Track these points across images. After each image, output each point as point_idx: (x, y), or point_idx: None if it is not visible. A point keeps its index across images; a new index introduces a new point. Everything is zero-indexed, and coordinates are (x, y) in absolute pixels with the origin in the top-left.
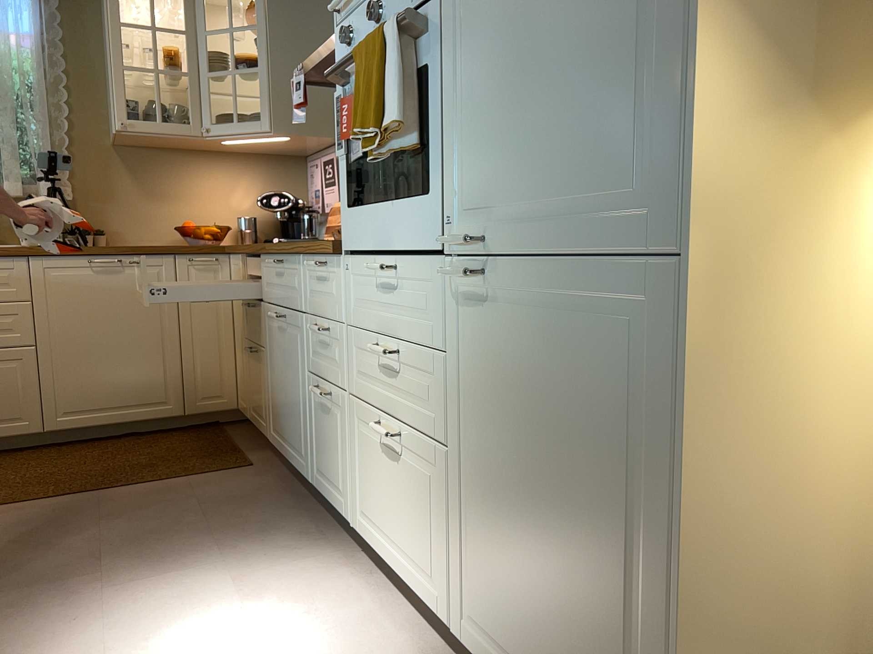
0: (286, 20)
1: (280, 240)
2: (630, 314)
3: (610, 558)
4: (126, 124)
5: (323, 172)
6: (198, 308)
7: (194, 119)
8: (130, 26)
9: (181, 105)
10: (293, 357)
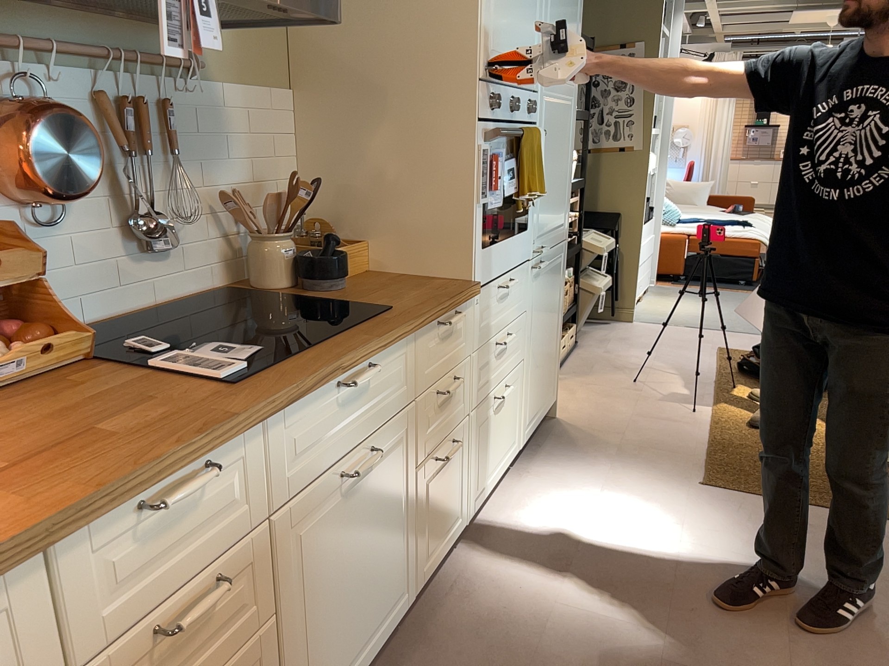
0: None
1: None
2: (560, 258)
3: (554, 333)
4: None
5: None
6: None
7: None
8: None
9: None
10: (387, 488)
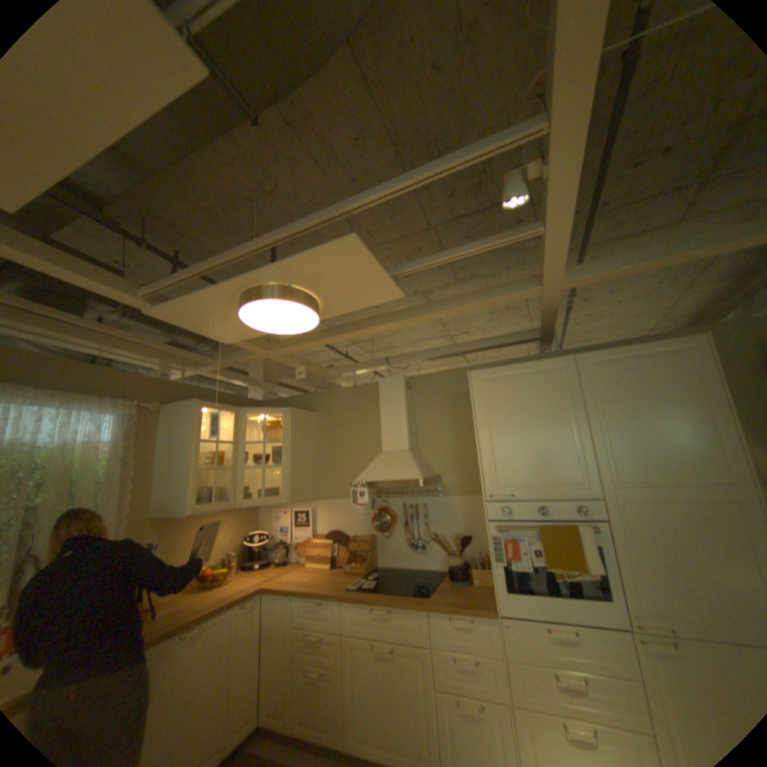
0: (296, 439)
1: (260, 568)
2: None
3: None
4: (194, 511)
5: (293, 519)
6: (242, 649)
7: (231, 498)
8: (204, 443)
9: (220, 489)
10: (407, 682)
